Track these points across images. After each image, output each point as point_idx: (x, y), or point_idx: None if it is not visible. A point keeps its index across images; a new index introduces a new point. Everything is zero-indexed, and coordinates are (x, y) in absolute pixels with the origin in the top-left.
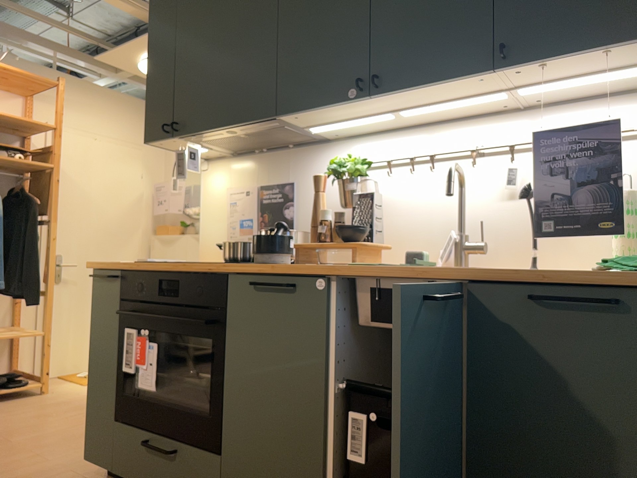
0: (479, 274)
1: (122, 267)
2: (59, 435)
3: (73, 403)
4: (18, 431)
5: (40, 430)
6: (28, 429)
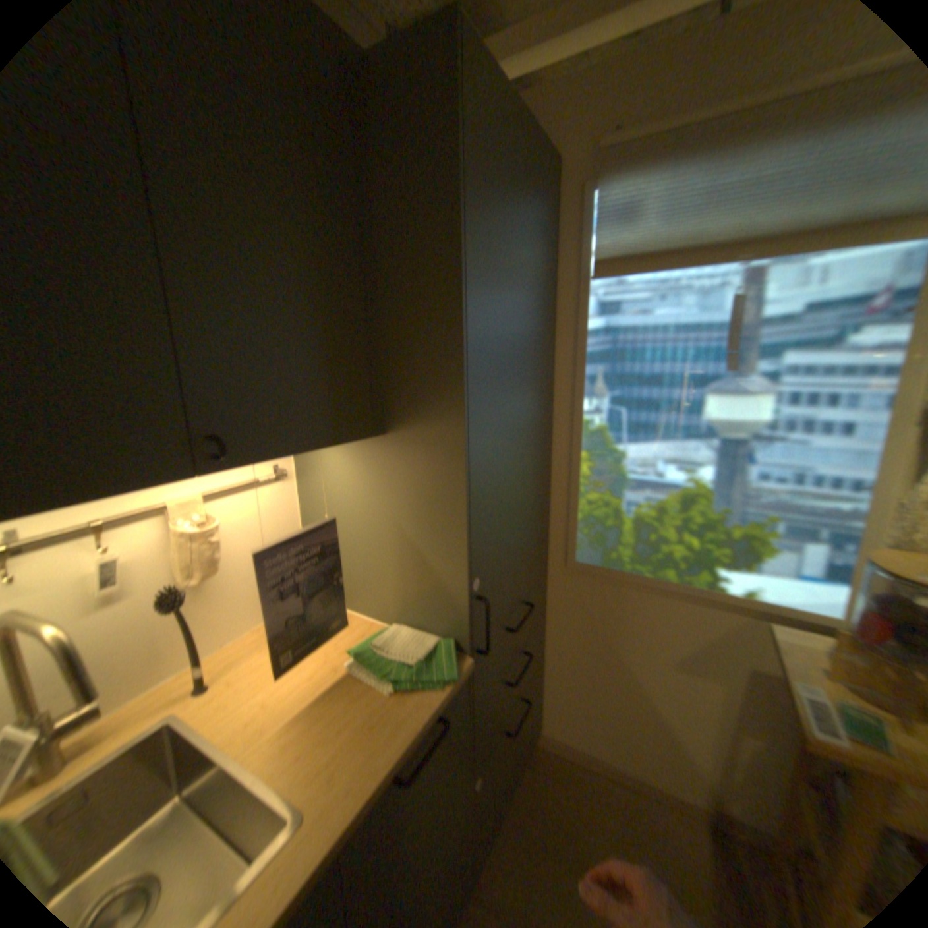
0: (357, 821)
1: None
2: None
3: None
4: None
5: None
6: None
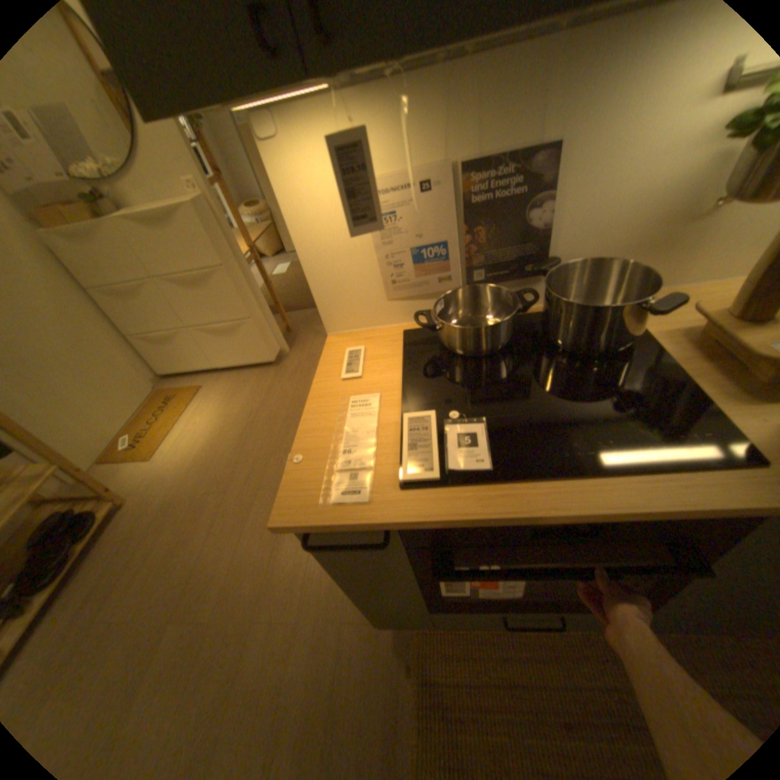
0: None
1: (395, 516)
2: (243, 568)
3: (180, 499)
4: (187, 594)
5: (210, 572)
6: (195, 582)
